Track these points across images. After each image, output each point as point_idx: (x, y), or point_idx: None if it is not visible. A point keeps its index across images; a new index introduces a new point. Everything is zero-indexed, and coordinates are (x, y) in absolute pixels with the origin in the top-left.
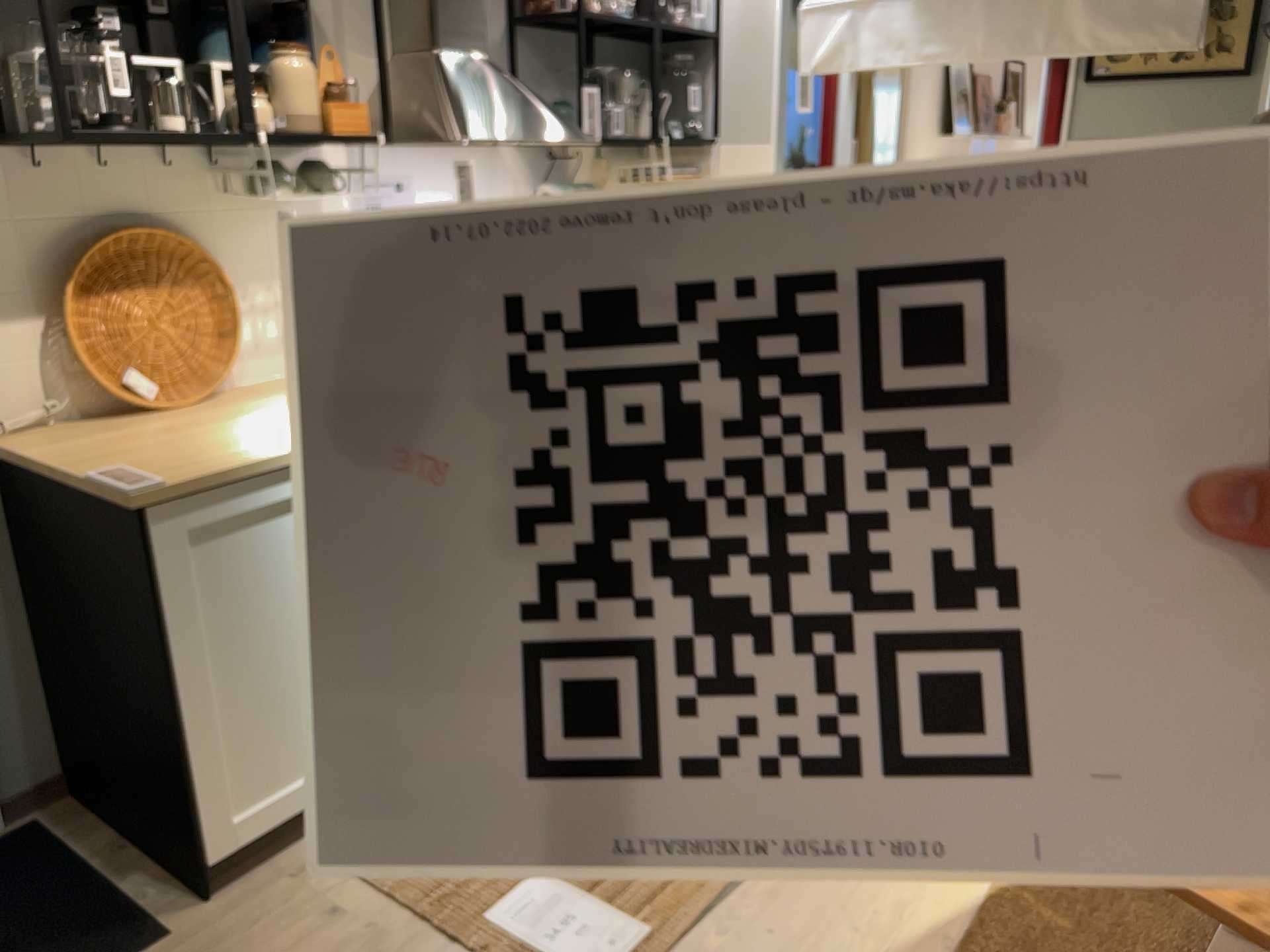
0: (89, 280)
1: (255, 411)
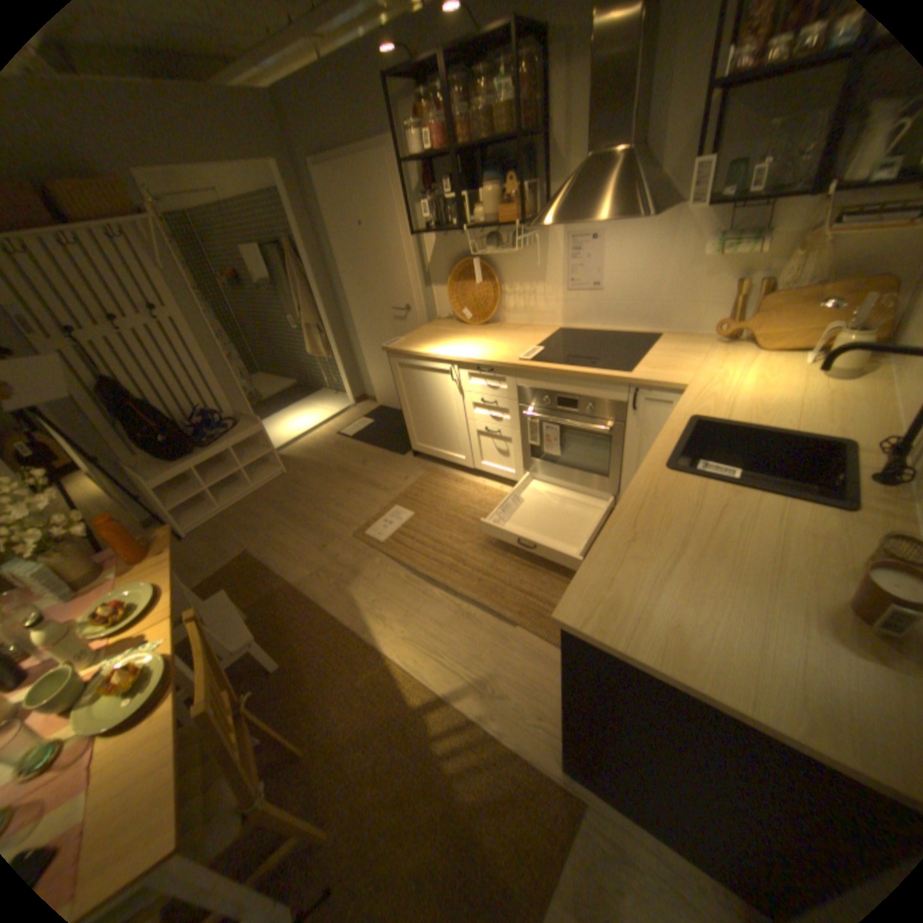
0: (459, 275)
1: (471, 334)
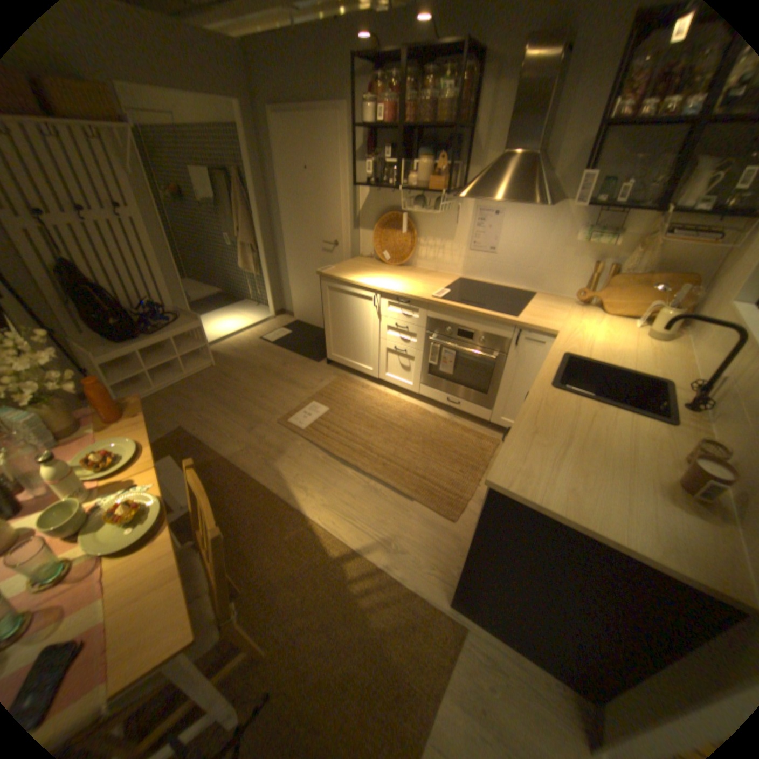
0: (385, 224)
1: (390, 272)
